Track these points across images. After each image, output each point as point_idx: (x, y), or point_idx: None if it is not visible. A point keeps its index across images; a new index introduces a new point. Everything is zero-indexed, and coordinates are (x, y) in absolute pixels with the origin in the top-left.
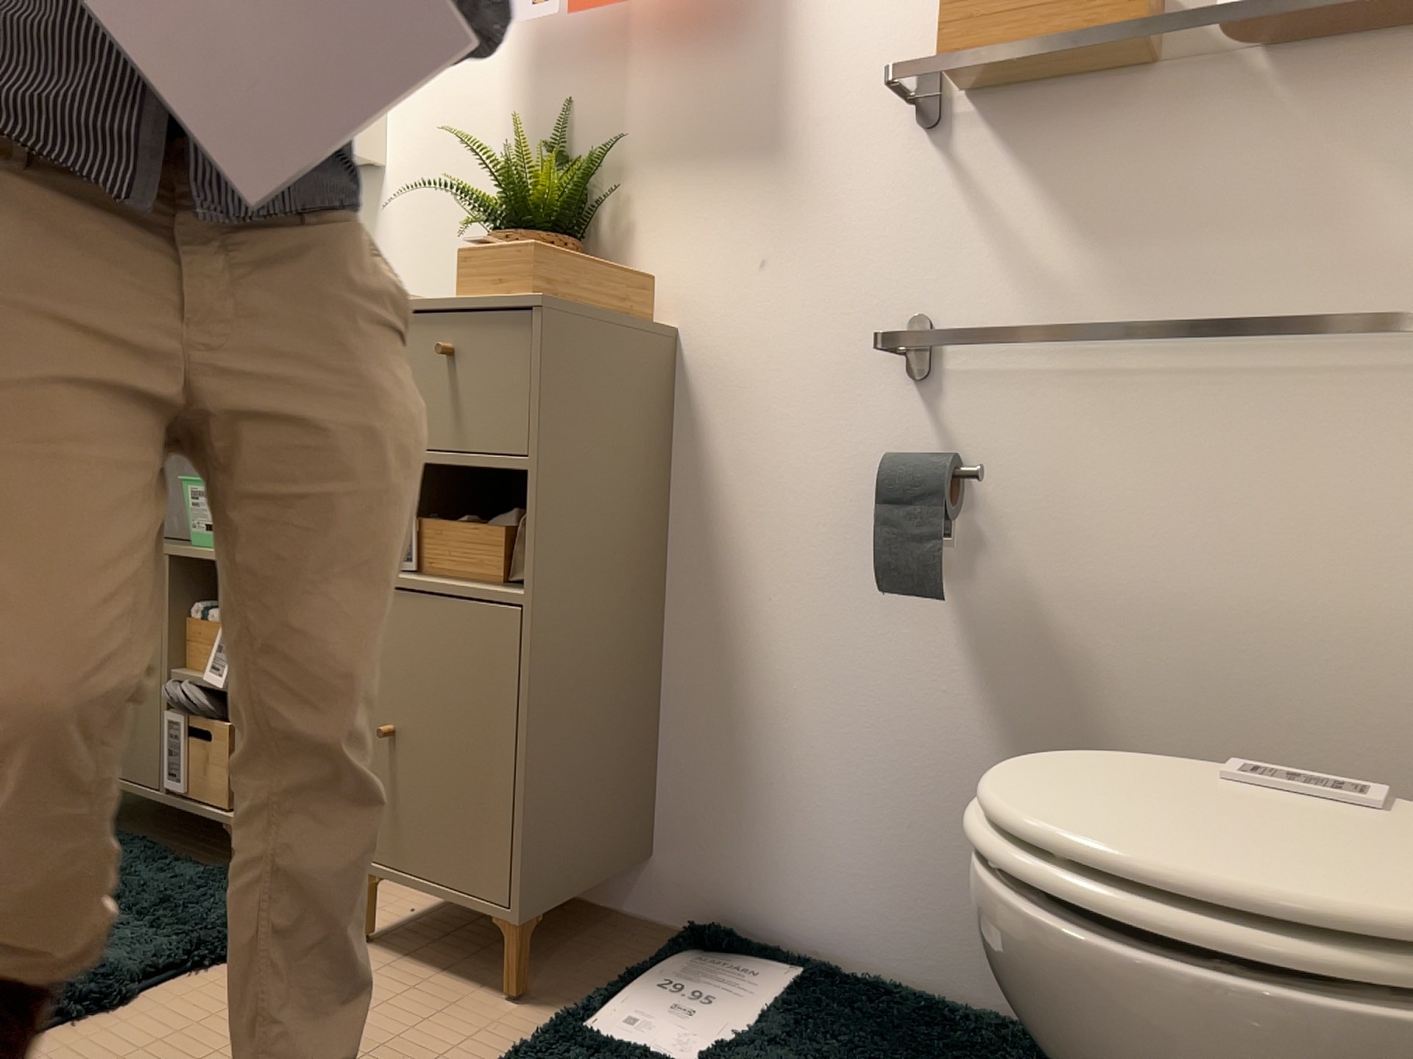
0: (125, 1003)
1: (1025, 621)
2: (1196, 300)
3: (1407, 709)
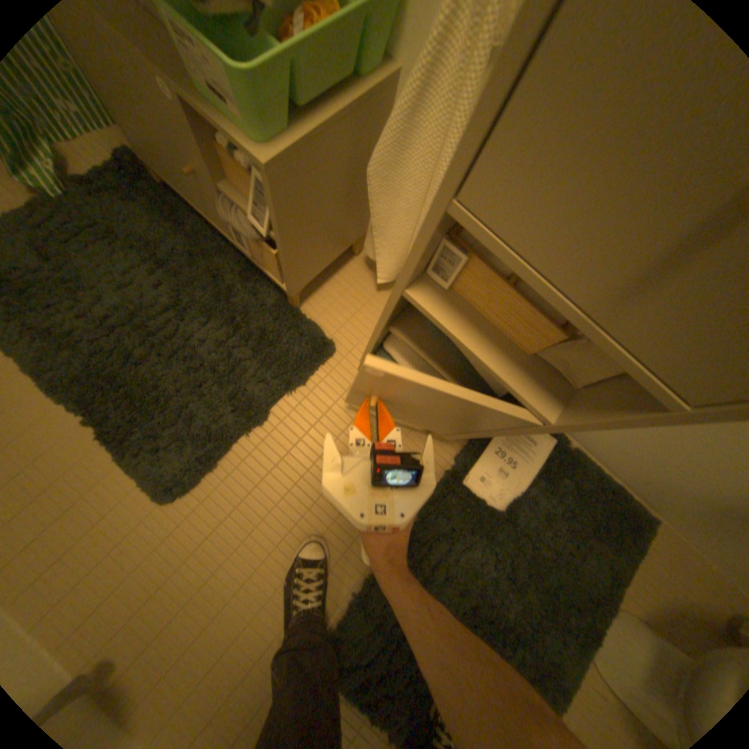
0: (268, 421)
1: None
2: None
3: None
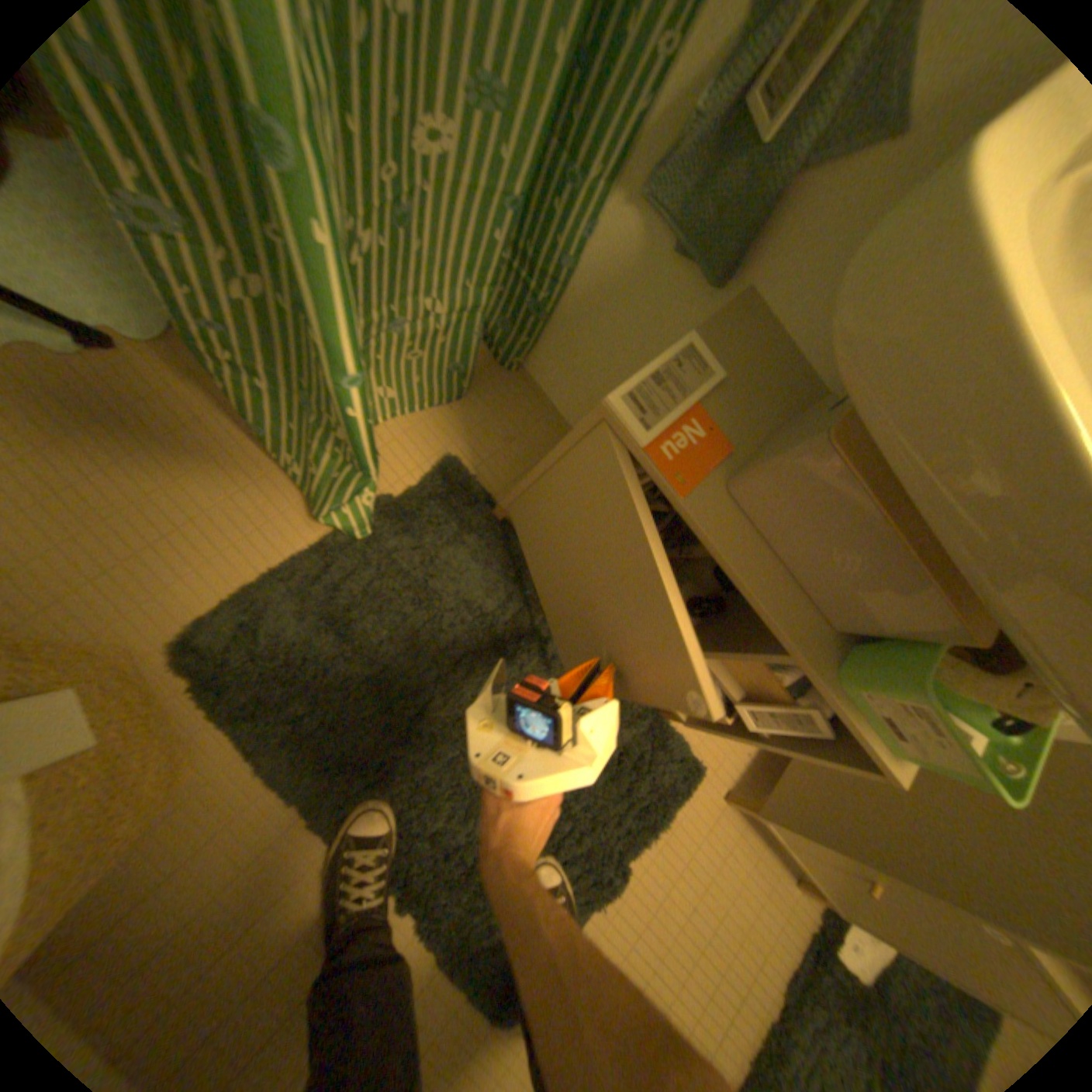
0: (627, 887)
1: None
2: None
3: None
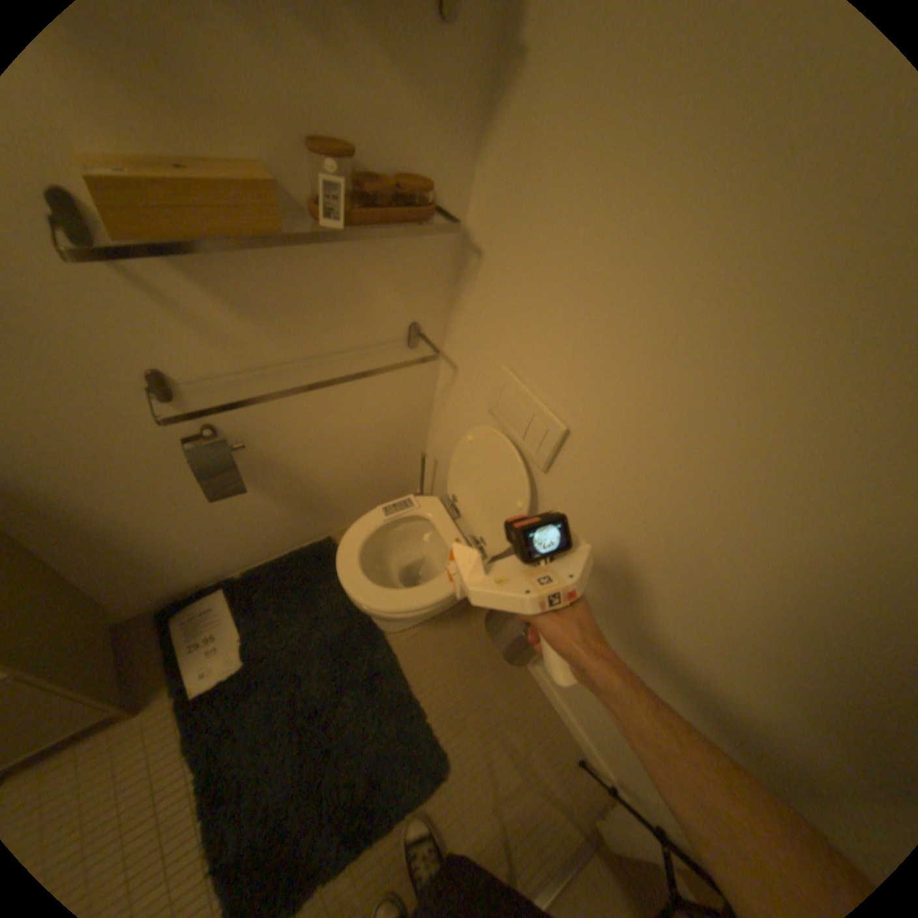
0: None
1: (266, 464)
2: (311, 337)
3: (390, 435)
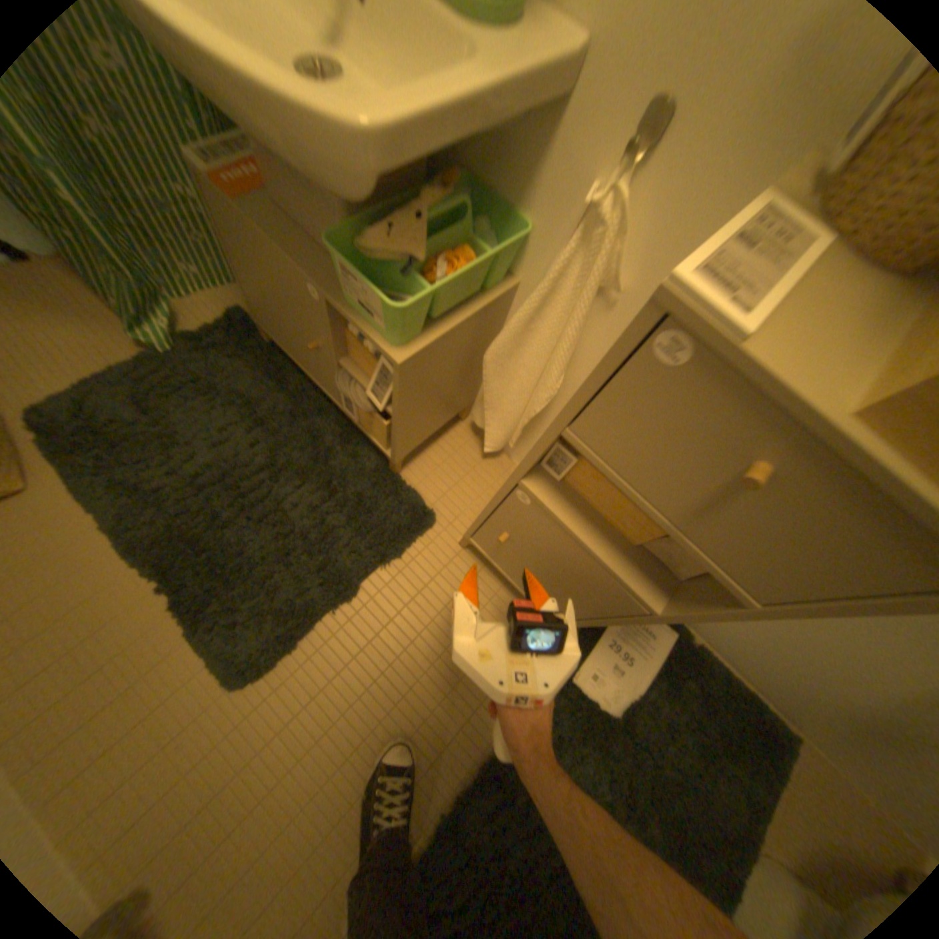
0: (358, 598)
1: None
2: None
3: None
